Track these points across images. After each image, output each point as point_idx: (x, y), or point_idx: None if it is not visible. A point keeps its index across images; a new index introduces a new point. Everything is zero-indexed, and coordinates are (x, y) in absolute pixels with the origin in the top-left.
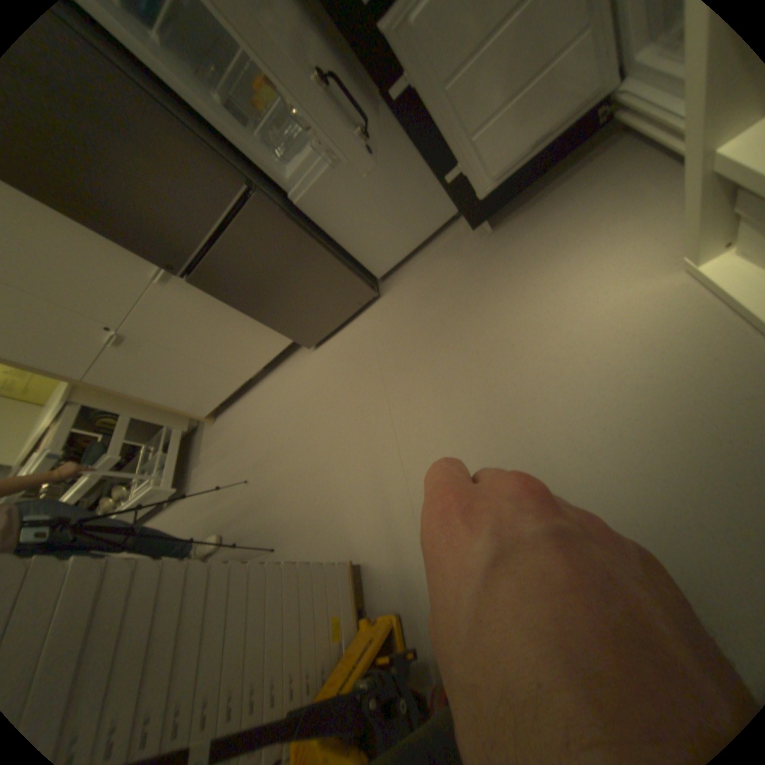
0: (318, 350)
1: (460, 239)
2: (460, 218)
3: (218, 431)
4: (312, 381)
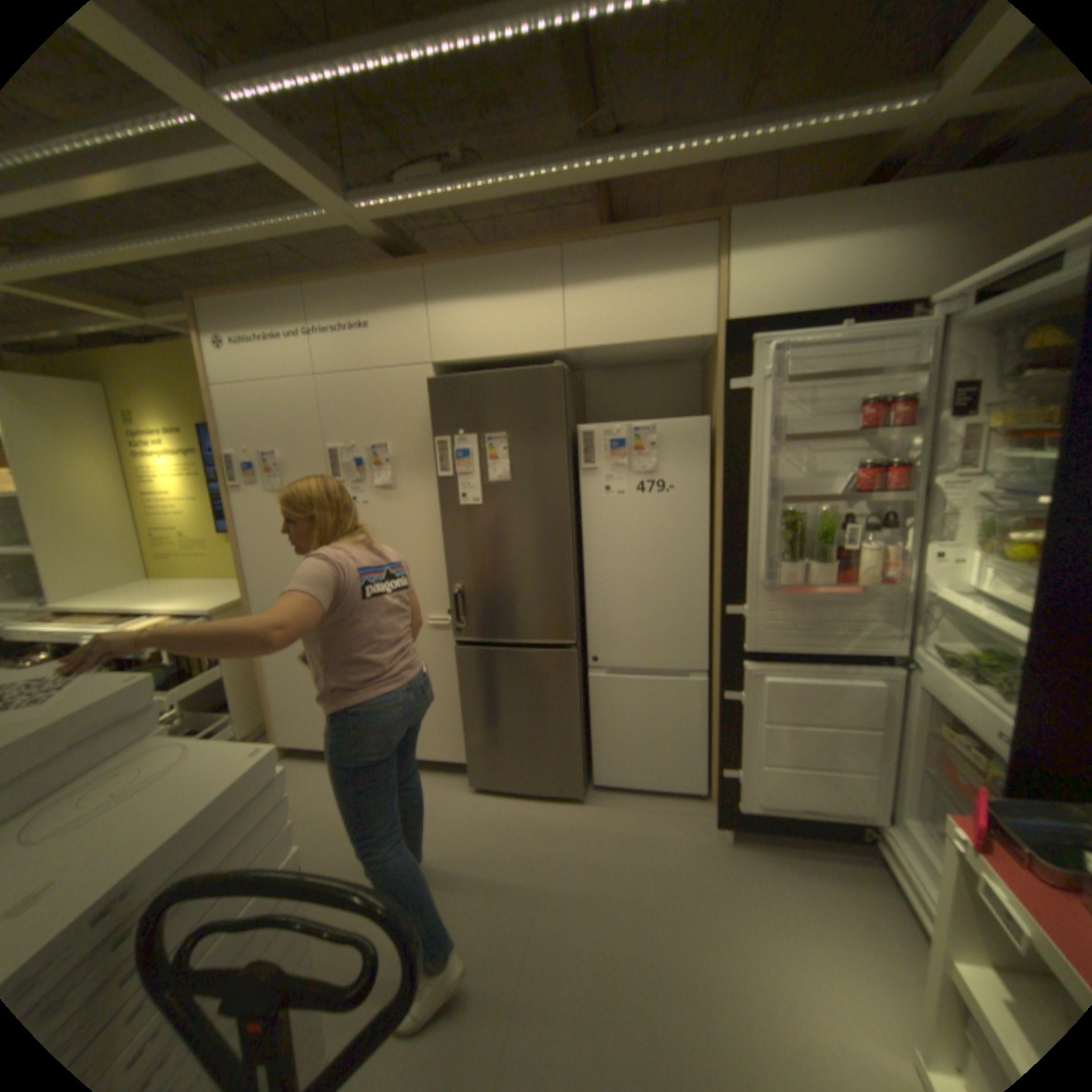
0: (475, 799)
1: (695, 826)
2: (703, 806)
3: None
4: (445, 828)
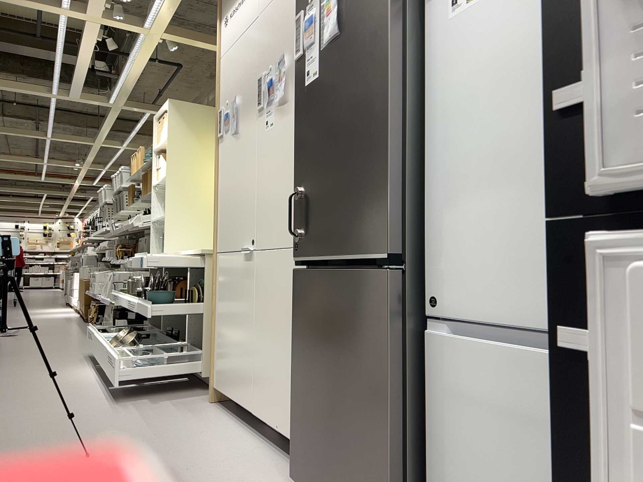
0: None
1: None
2: None
3: (194, 408)
4: None
